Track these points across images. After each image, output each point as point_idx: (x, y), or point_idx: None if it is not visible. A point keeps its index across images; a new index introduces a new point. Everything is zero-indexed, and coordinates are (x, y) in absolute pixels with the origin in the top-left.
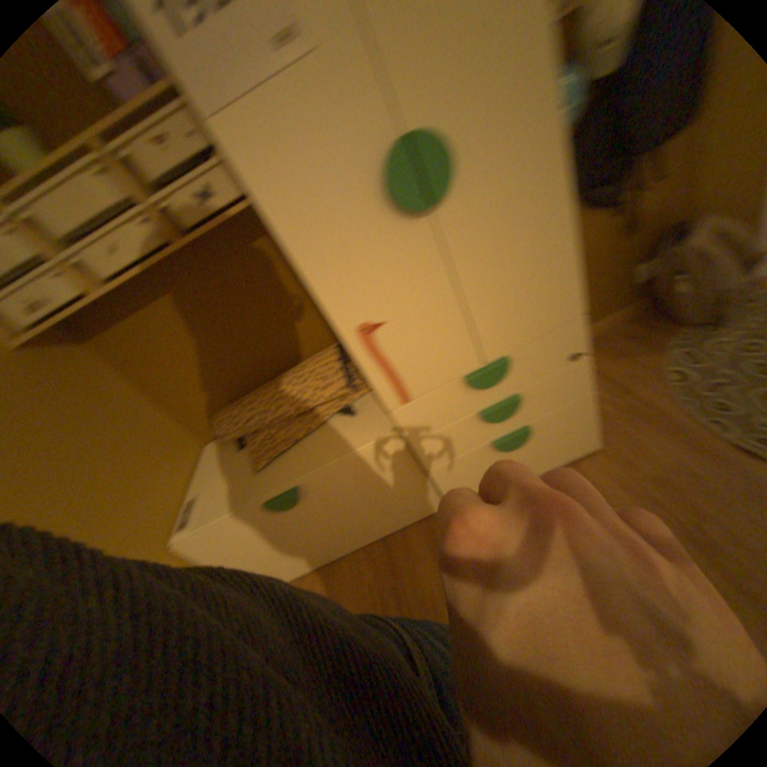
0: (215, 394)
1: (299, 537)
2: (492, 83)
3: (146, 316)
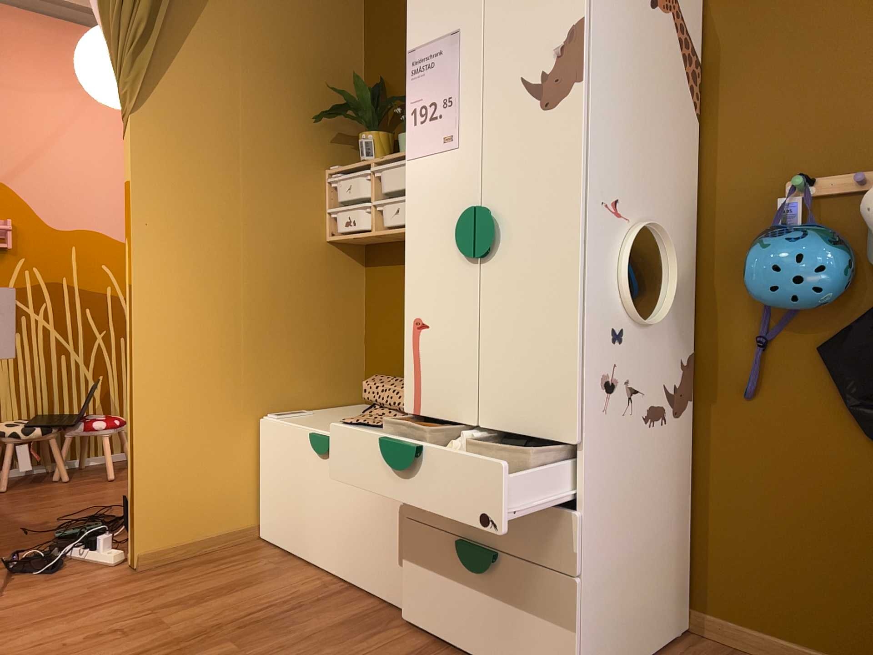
0: (394, 364)
1: (308, 500)
2: (536, 199)
3: (400, 270)
